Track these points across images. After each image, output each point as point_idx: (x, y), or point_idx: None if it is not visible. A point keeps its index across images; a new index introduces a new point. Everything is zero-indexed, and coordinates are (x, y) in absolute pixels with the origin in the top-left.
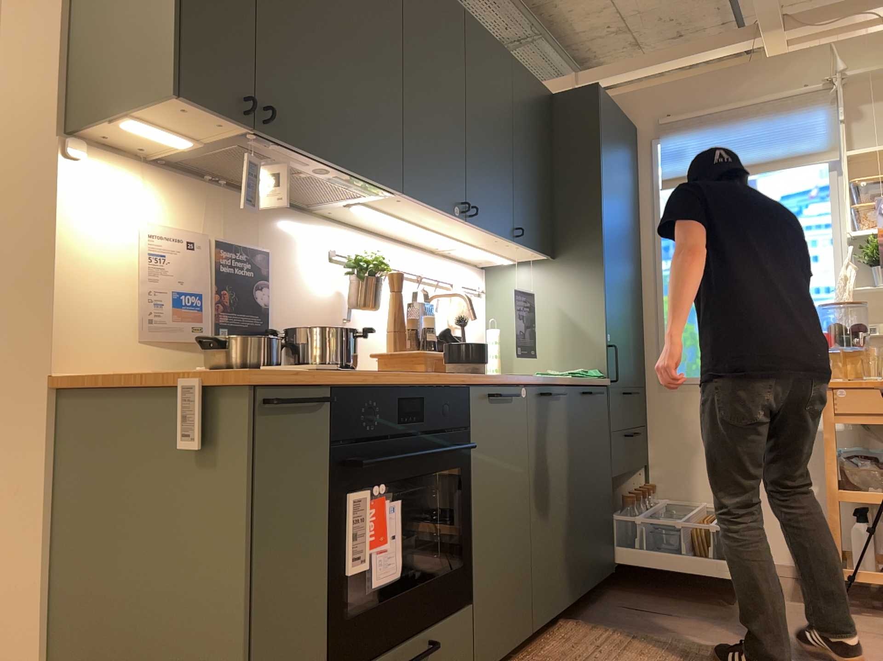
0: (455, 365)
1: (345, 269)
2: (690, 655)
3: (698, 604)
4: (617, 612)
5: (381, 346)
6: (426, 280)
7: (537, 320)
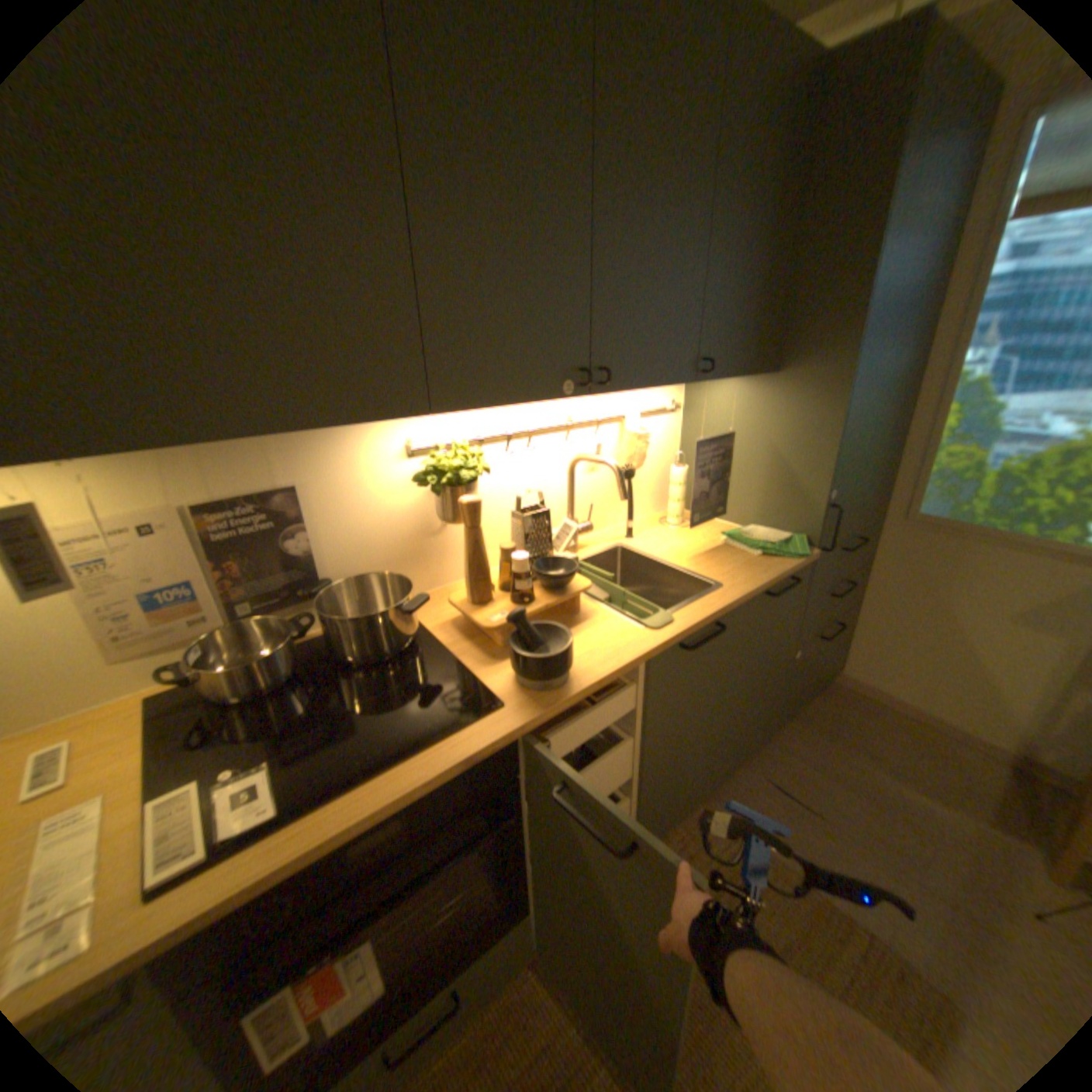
0: (515, 679)
1: (419, 479)
2: (811, 931)
3: (862, 801)
4: (760, 792)
5: (494, 545)
6: (579, 424)
7: (738, 454)
